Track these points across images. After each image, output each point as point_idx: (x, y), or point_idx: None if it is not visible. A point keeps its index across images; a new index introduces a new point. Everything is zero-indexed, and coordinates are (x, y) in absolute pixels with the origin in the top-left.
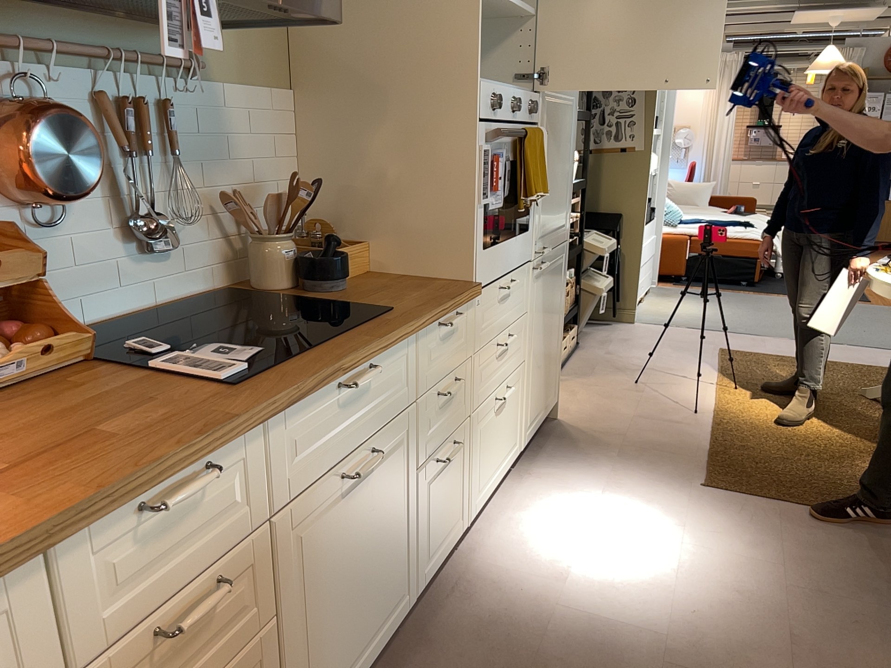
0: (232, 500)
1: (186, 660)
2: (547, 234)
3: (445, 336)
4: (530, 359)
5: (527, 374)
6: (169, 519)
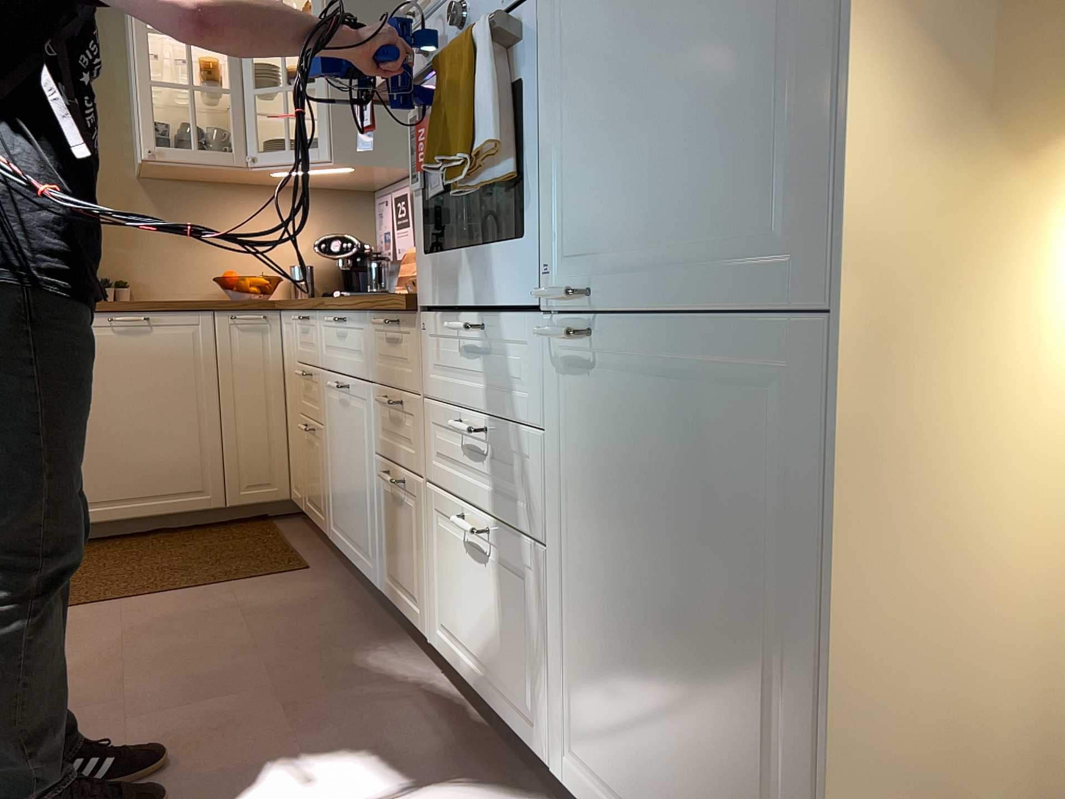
0: (312, 342)
1: (308, 397)
2: (625, 256)
3: (387, 339)
4: (574, 582)
5: (561, 605)
6: (304, 330)
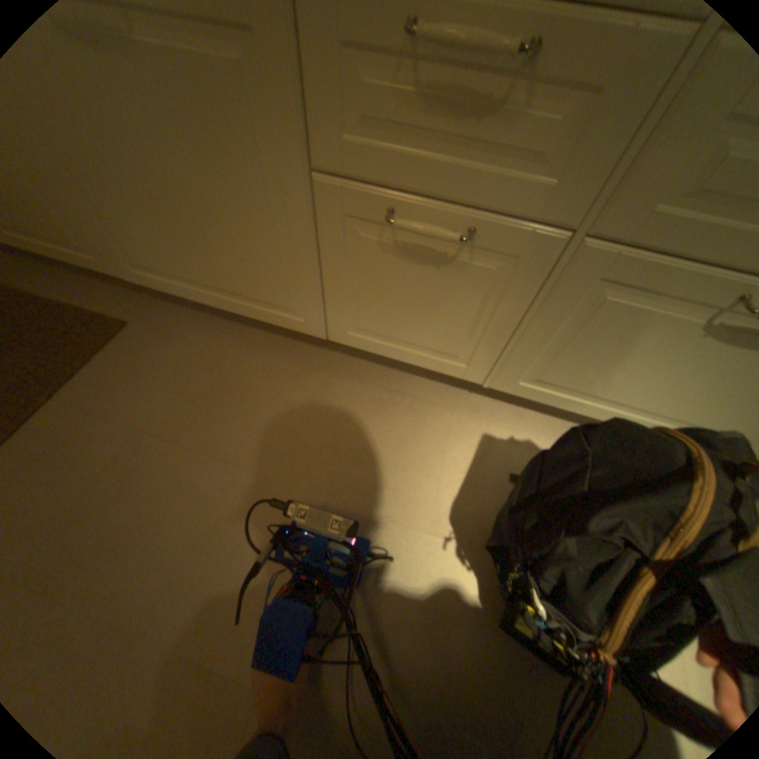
0: None
1: None
2: None
3: None
4: None
5: None
6: None
